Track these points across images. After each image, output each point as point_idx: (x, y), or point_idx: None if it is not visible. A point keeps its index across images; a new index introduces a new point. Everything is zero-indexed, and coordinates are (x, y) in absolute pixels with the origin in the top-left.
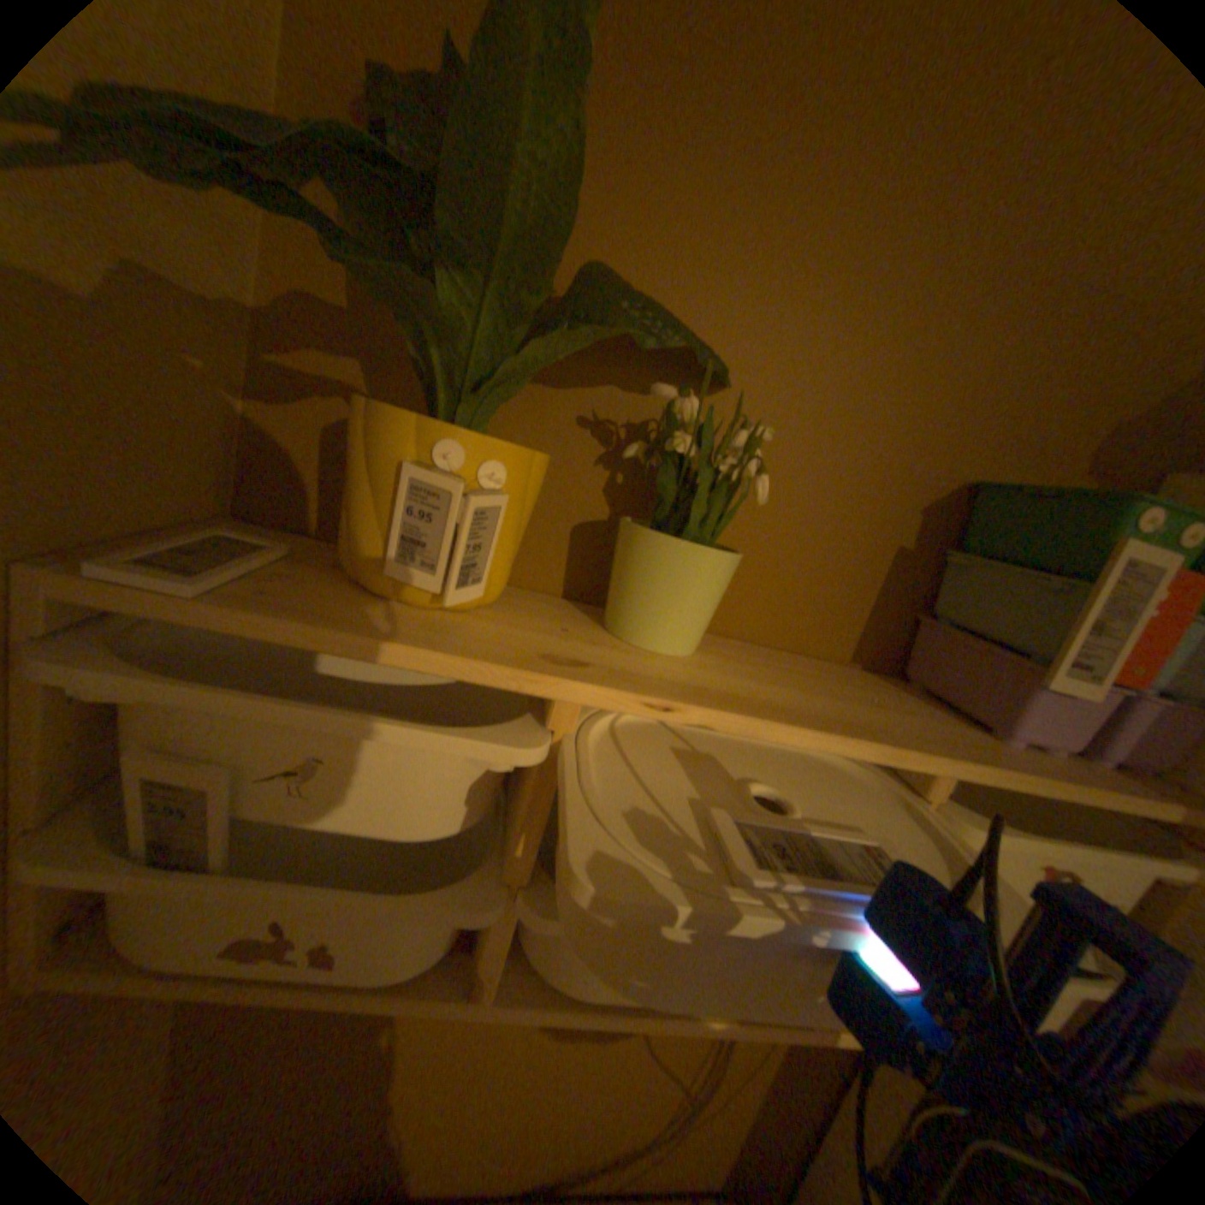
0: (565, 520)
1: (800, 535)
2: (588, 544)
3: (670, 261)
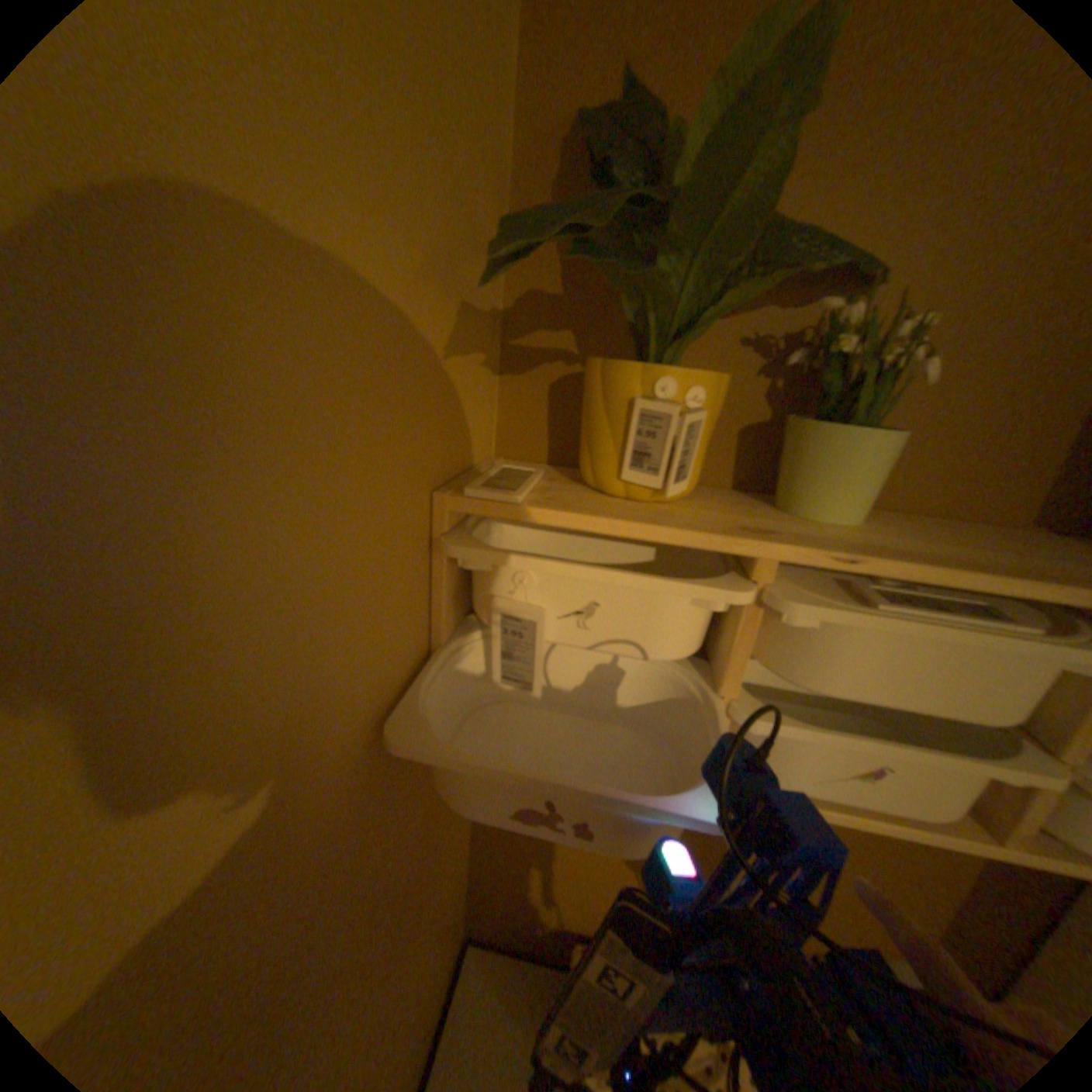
0: (732, 425)
1: (968, 406)
2: (752, 442)
3: (821, 182)
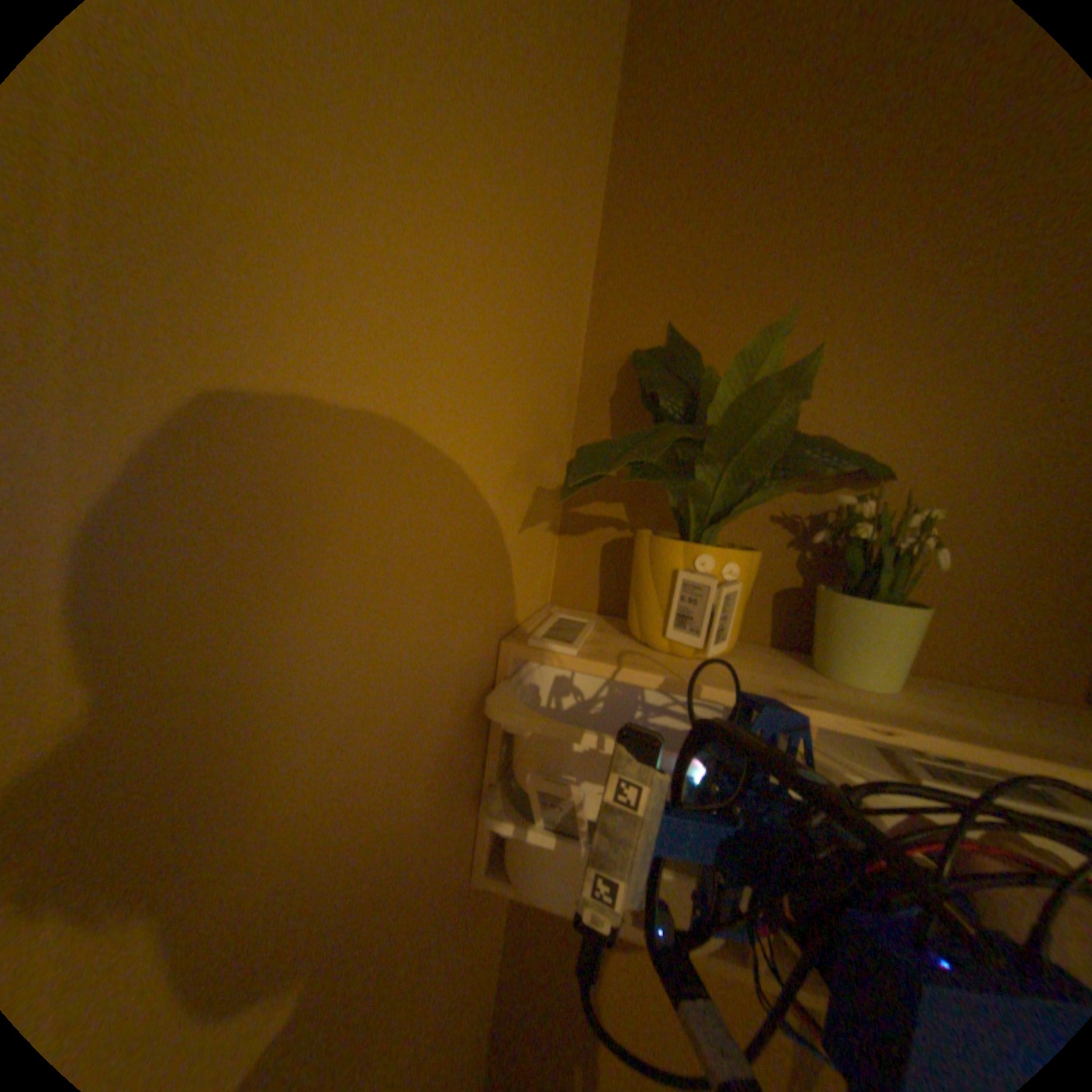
0: (770, 589)
1: (998, 585)
2: (791, 606)
3: (833, 402)
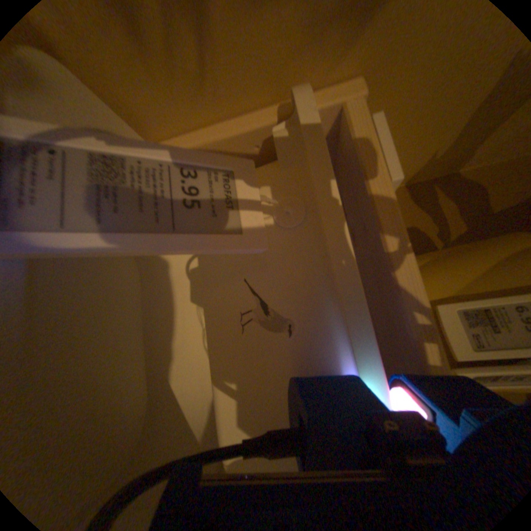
0: None
1: None
2: None
3: None
